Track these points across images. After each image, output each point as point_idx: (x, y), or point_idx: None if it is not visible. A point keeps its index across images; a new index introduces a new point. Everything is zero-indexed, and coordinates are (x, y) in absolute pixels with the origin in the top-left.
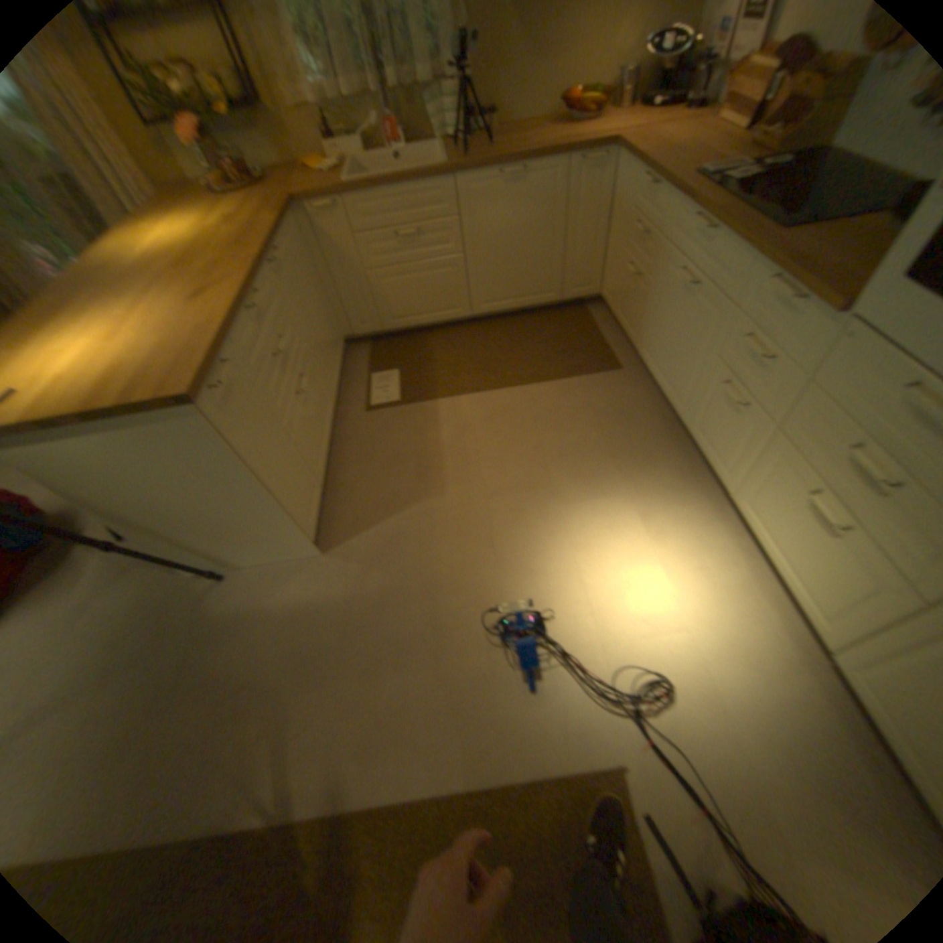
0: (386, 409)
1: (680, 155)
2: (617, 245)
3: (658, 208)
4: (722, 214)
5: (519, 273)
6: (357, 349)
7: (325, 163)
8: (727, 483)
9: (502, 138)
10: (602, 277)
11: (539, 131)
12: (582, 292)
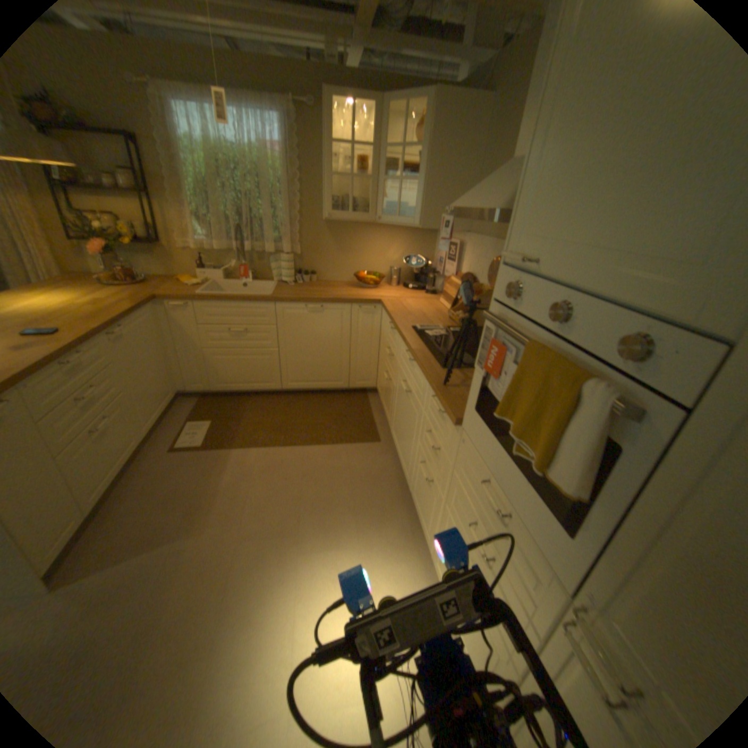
0: (187, 454)
1: (409, 319)
2: (382, 360)
3: (395, 344)
4: (414, 356)
5: (319, 367)
6: (187, 403)
7: (195, 283)
8: (428, 548)
9: (315, 290)
10: (377, 378)
11: (339, 290)
12: (364, 386)
